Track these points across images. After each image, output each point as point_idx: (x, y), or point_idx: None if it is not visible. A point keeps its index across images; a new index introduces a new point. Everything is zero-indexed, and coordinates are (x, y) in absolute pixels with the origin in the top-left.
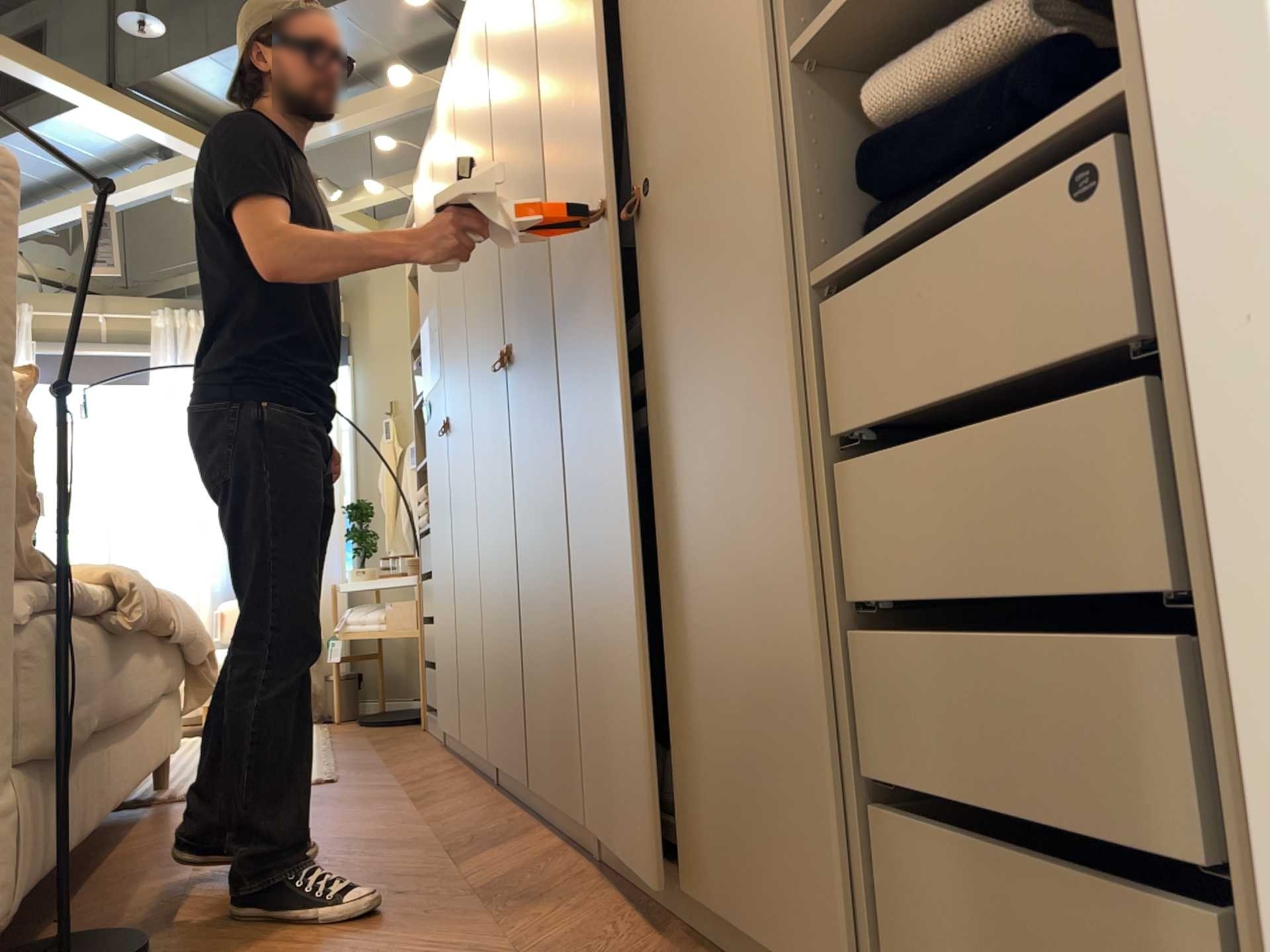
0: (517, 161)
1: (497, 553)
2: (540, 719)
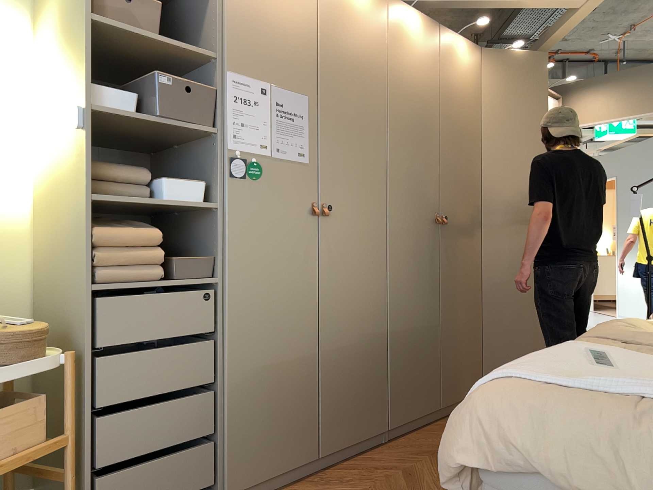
0: (461, 143)
1: (414, 310)
2: (453, 377)
